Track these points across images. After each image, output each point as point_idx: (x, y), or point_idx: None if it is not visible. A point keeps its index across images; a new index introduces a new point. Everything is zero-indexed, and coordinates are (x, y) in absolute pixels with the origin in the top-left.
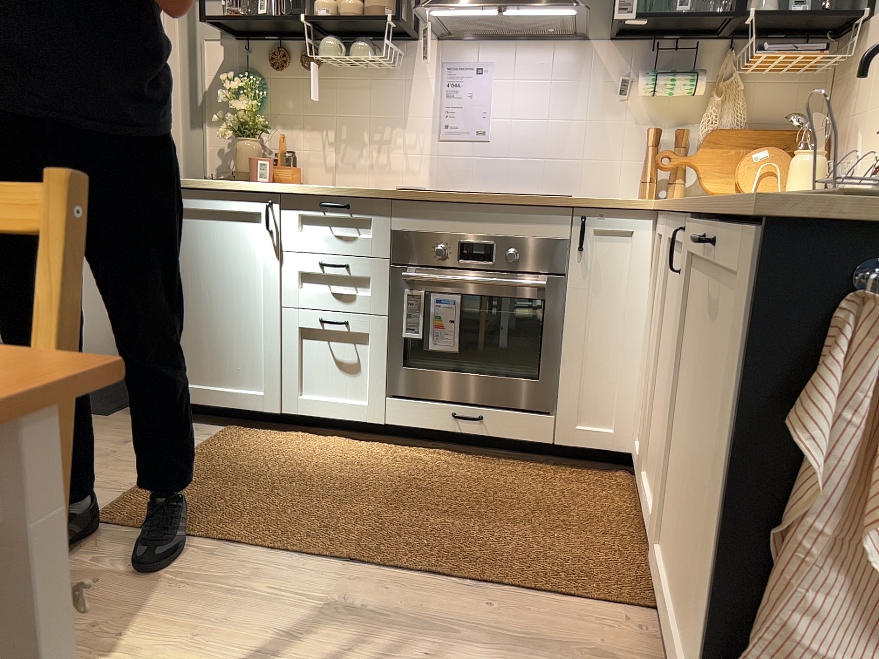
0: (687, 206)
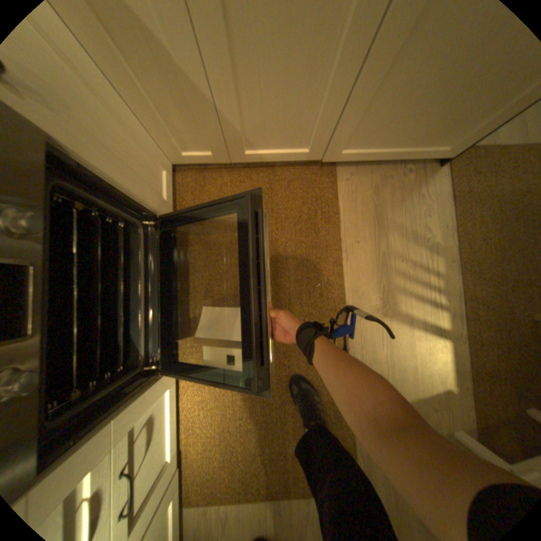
0: None
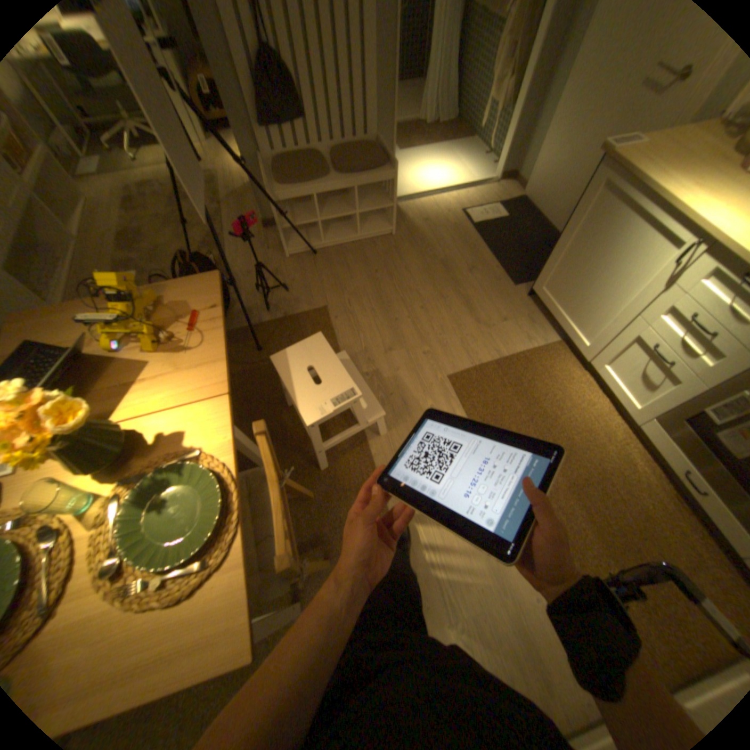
0: None
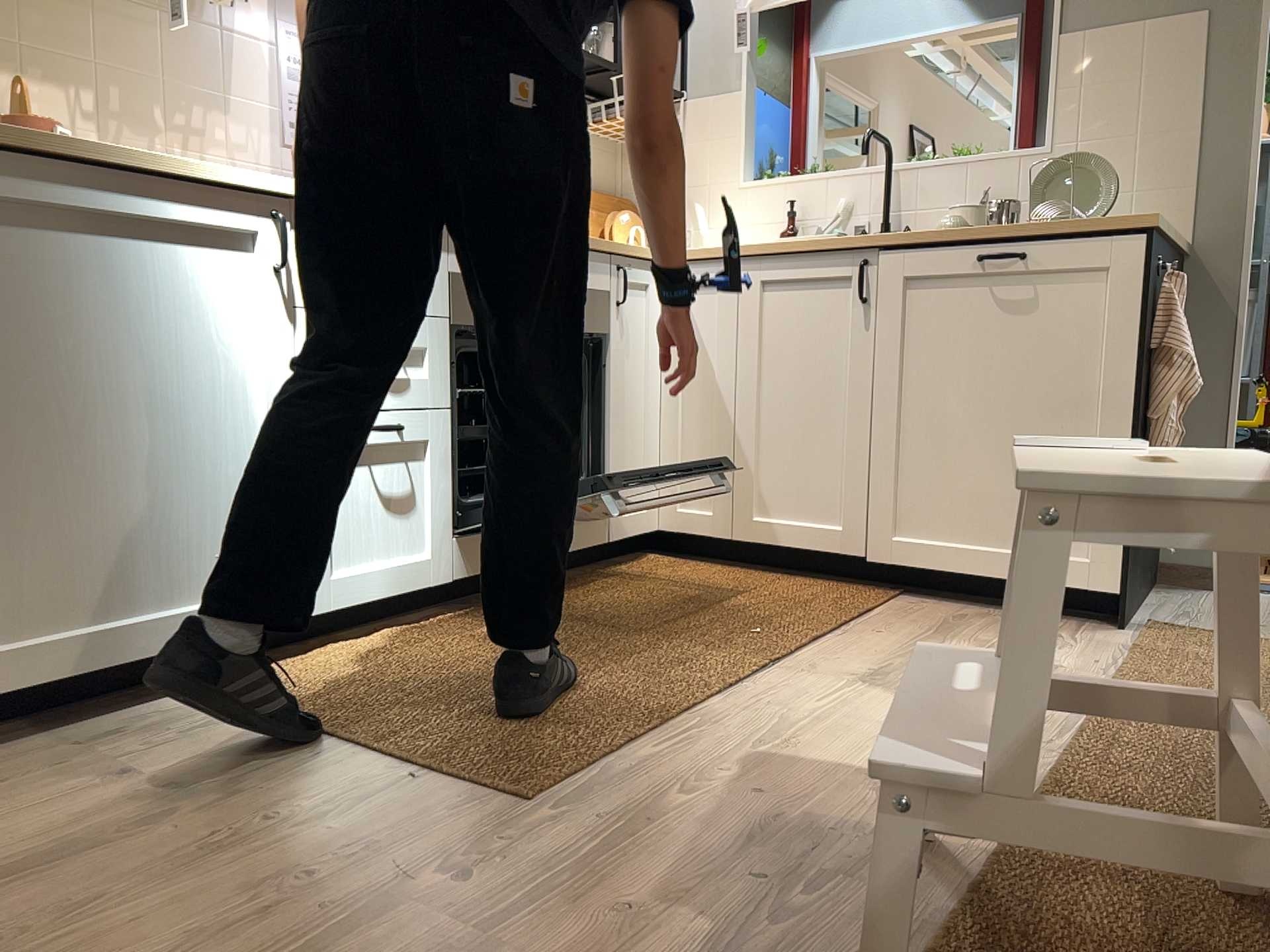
0: (886, 235)
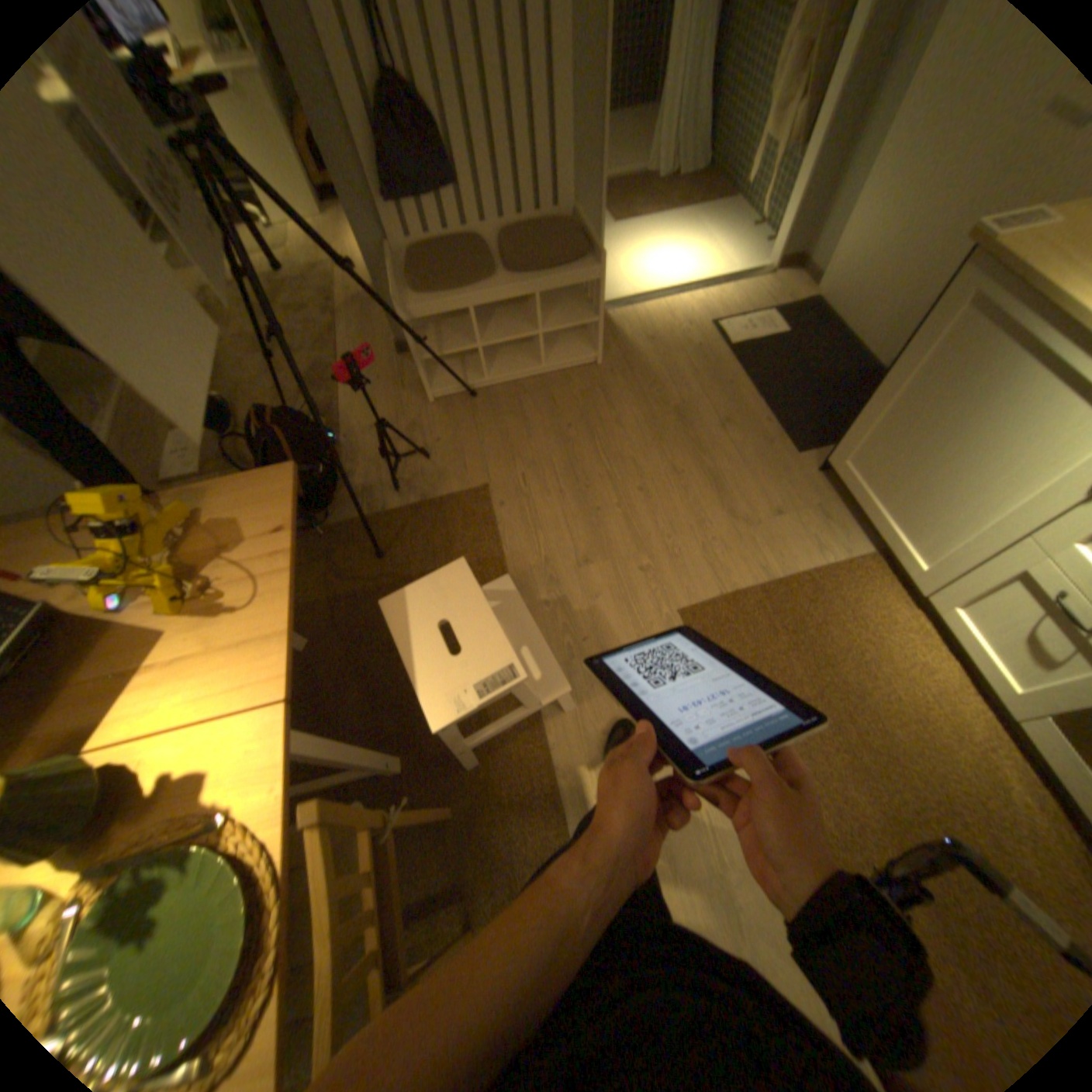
0: None
